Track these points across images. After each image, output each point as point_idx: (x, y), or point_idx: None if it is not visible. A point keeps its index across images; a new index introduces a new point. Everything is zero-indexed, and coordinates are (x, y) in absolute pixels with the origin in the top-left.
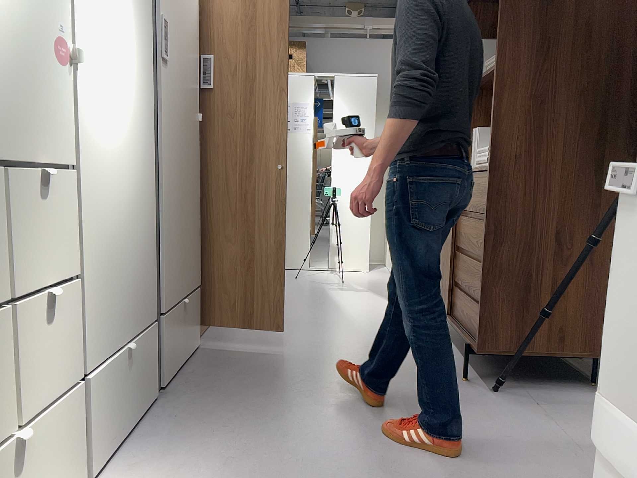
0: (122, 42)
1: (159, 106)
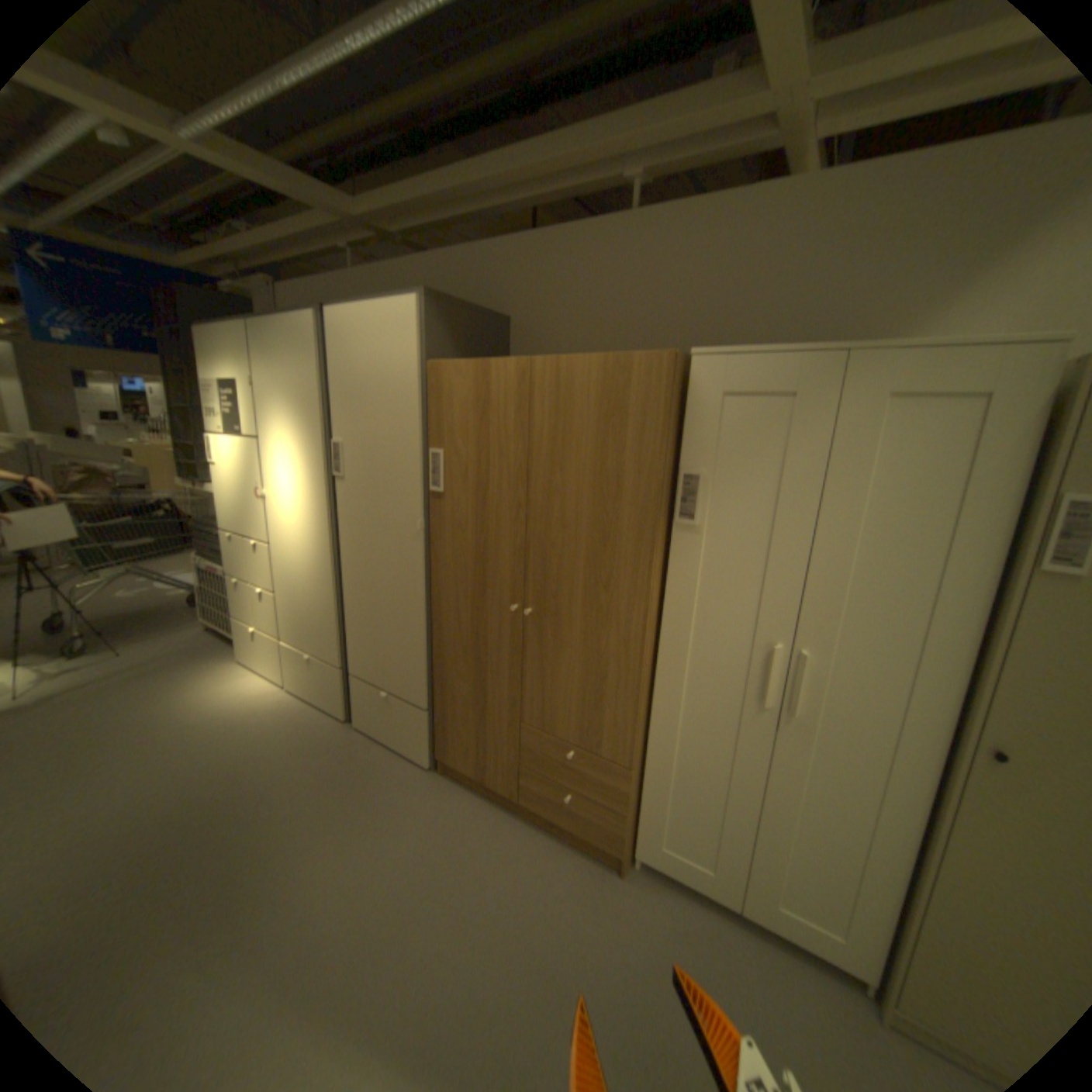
0: (296, 478)
1: (339, 515)
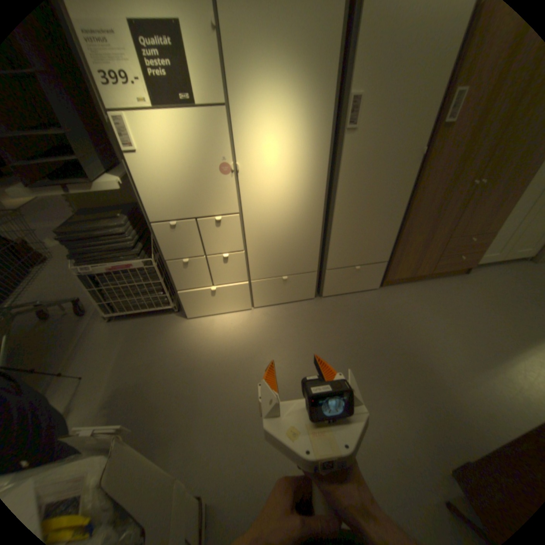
0: (289, 140)
1: (341, 163)
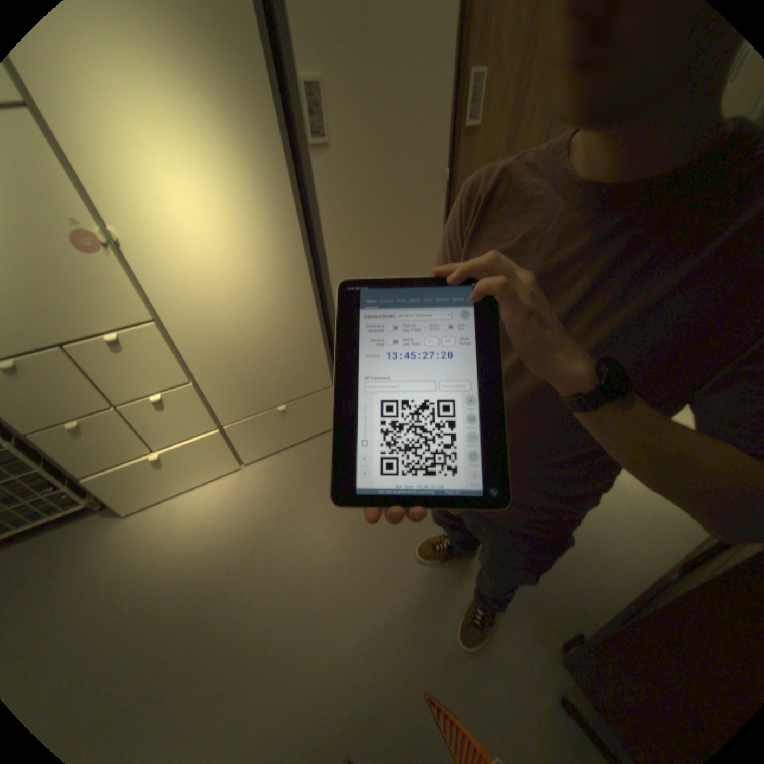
0: (207, 175)
1: (319, 208)
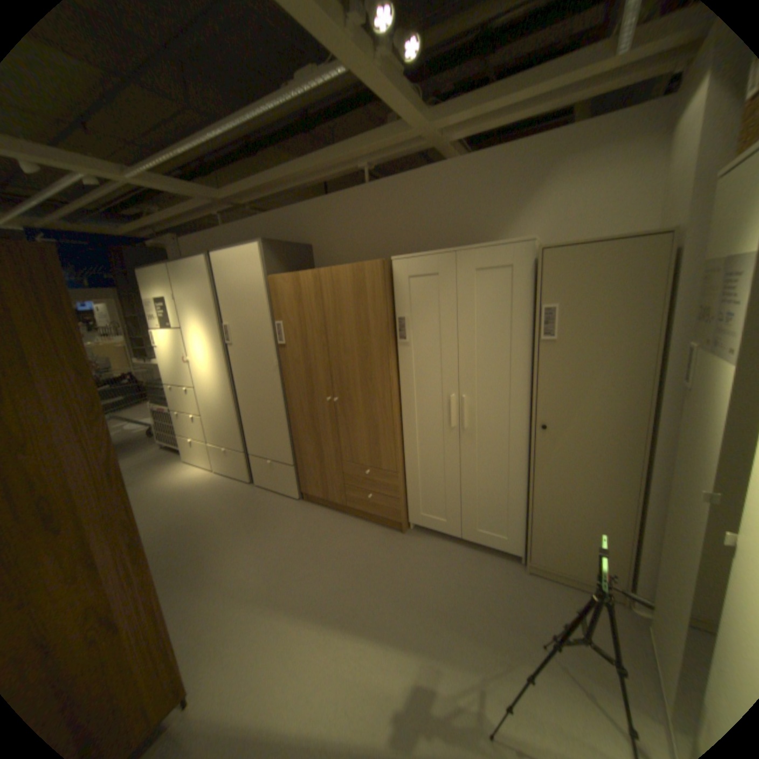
0: (205, 349)
1: (232, 366)
